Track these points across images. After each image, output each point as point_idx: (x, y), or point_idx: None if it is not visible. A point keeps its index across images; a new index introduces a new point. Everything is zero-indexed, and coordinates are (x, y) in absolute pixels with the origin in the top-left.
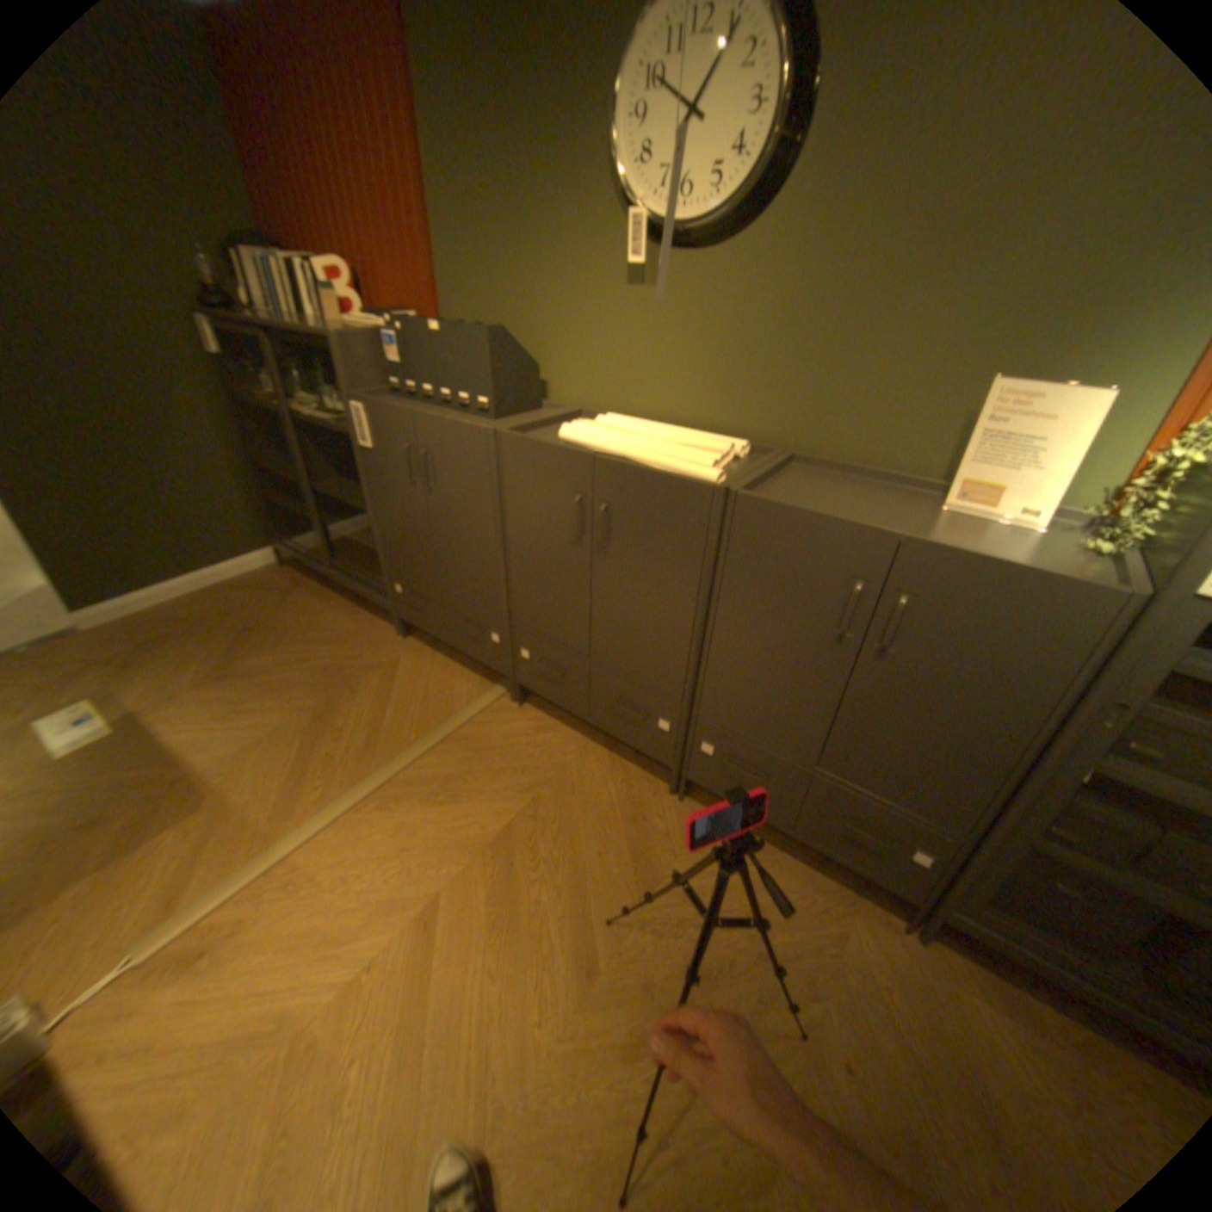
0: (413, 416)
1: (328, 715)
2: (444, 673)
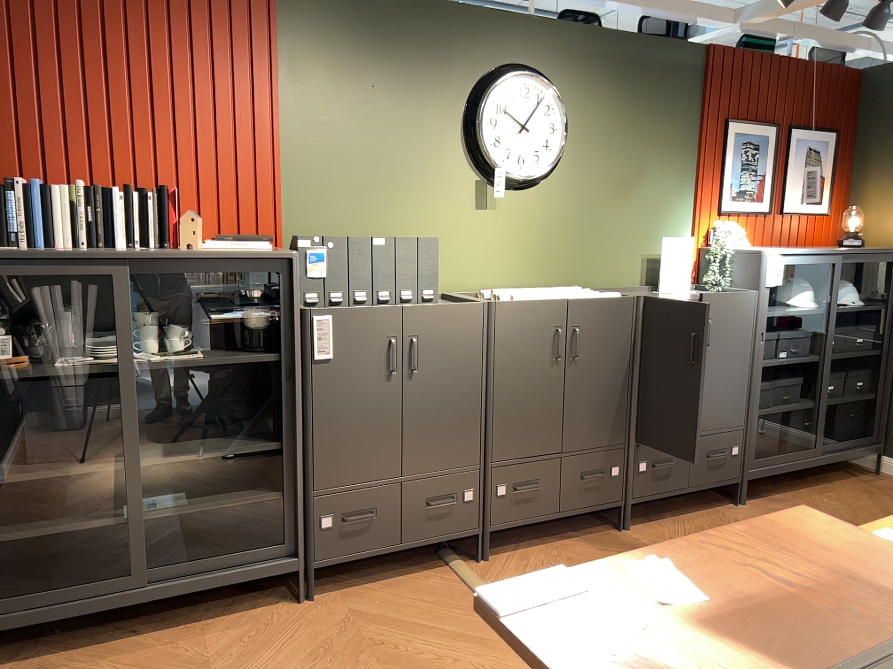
0: (399, 311)
1: (403, 668)
2: (399, 589)
